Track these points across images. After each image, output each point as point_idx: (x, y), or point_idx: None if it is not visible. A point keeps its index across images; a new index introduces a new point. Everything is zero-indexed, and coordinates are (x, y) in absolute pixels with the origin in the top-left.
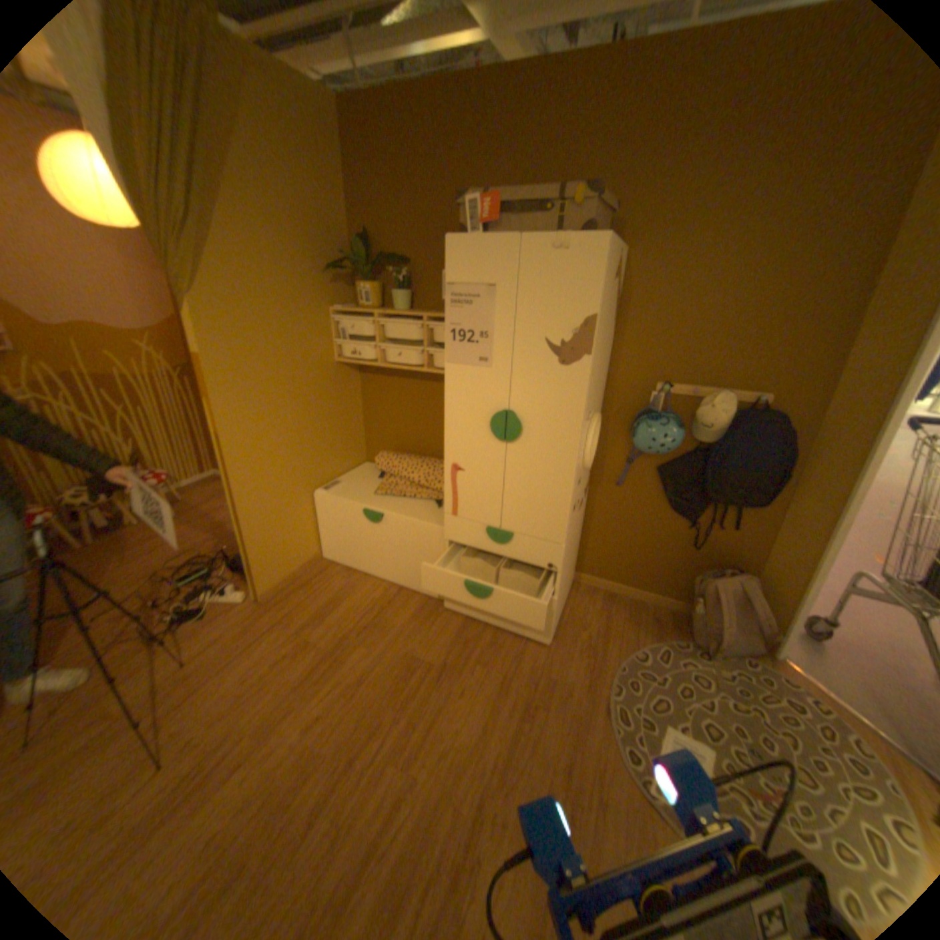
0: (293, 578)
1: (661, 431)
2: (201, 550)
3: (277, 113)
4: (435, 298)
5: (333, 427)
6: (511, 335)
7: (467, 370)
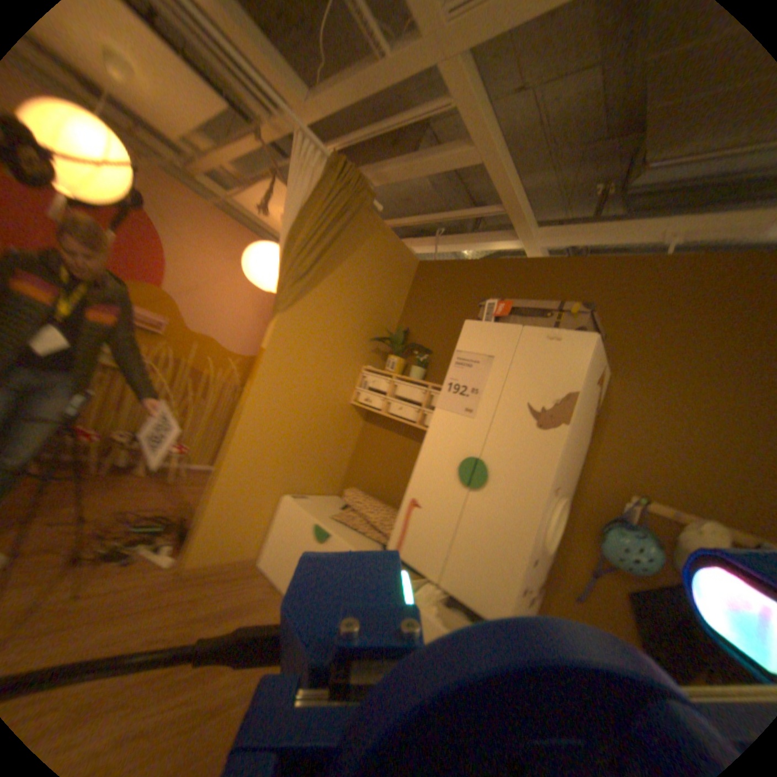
0: (223, 569)
1: (637, 543)
2: (172, 514)
3: (384, 254)
4: (442, 379)
5: (326, 450)
6: (499, 394)
7: (453, 415)
